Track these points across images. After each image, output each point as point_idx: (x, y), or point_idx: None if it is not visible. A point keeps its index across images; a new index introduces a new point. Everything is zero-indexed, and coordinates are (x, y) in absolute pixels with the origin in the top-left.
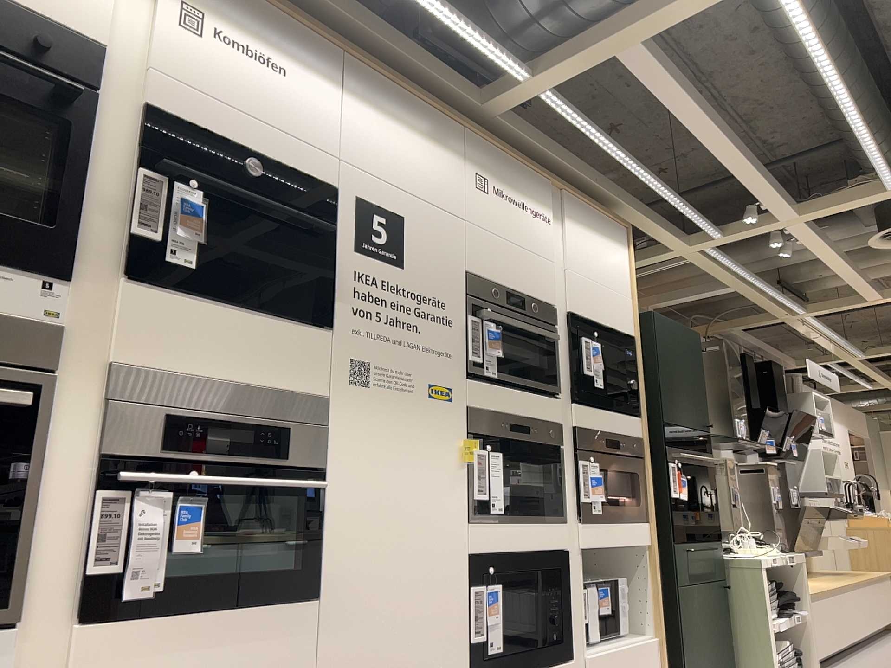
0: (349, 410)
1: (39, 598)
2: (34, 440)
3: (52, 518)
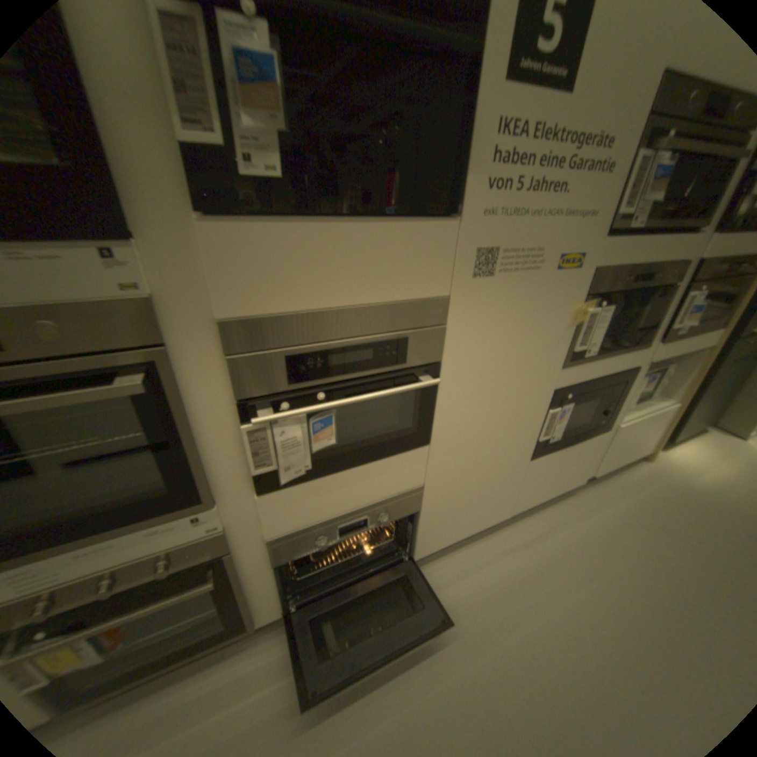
0: (469, 303)
1: (225, 487)
2: (170, 404)
3: (214, 445)
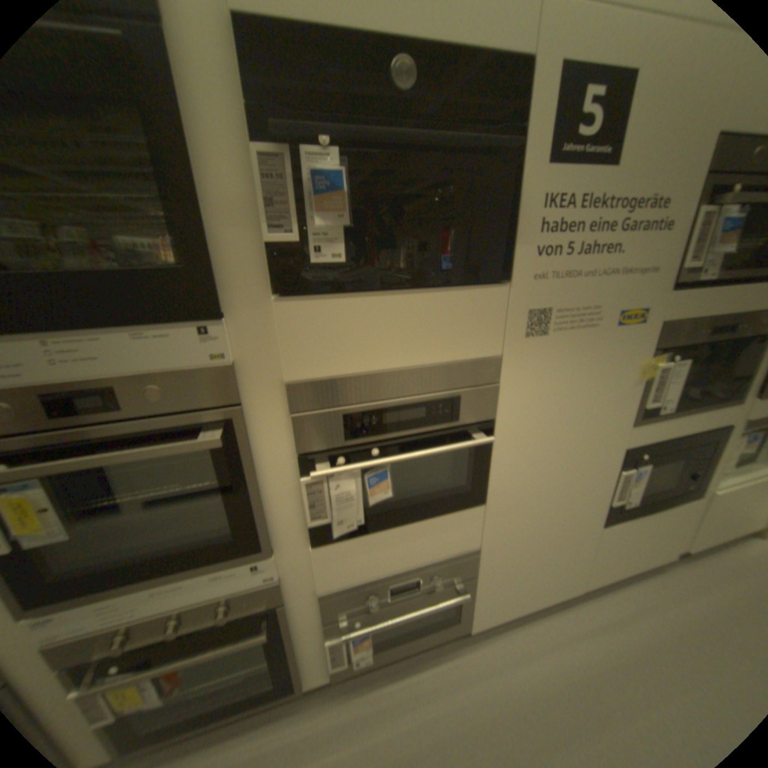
0: (523, 363)
1: (283, 538)
2: (242, 458)
3: (276, 497)
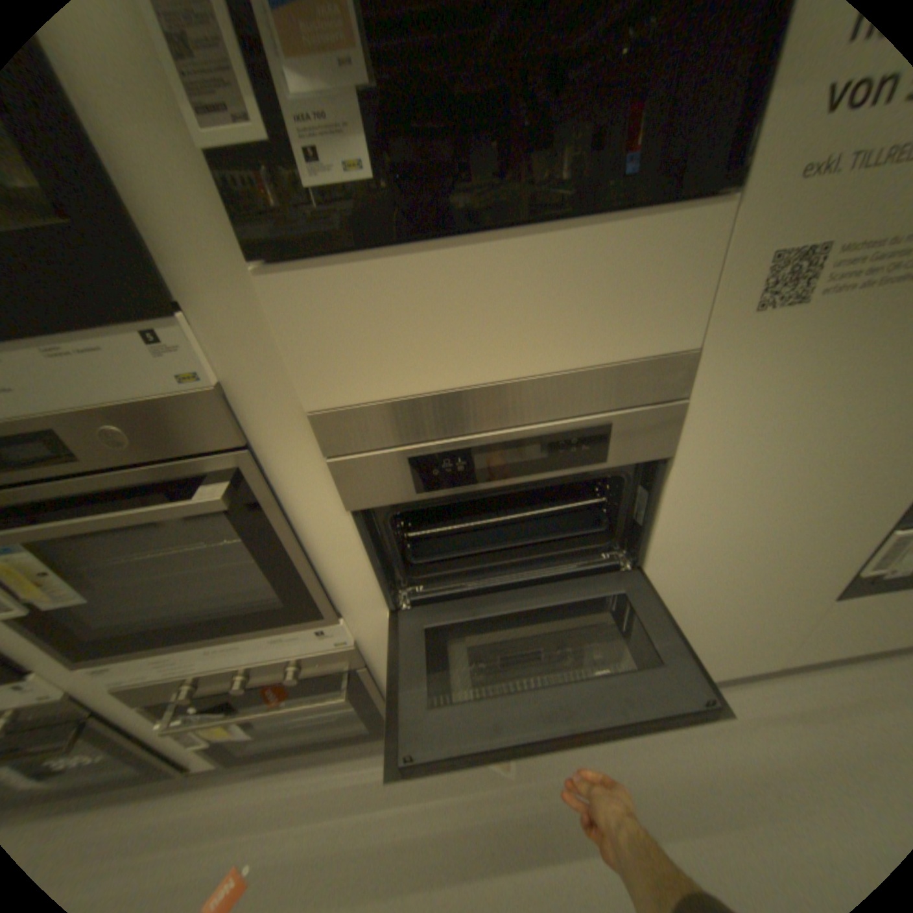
0: (745, 359)
1: (352, 602)
2: (269, 515)
3: (331, 558)
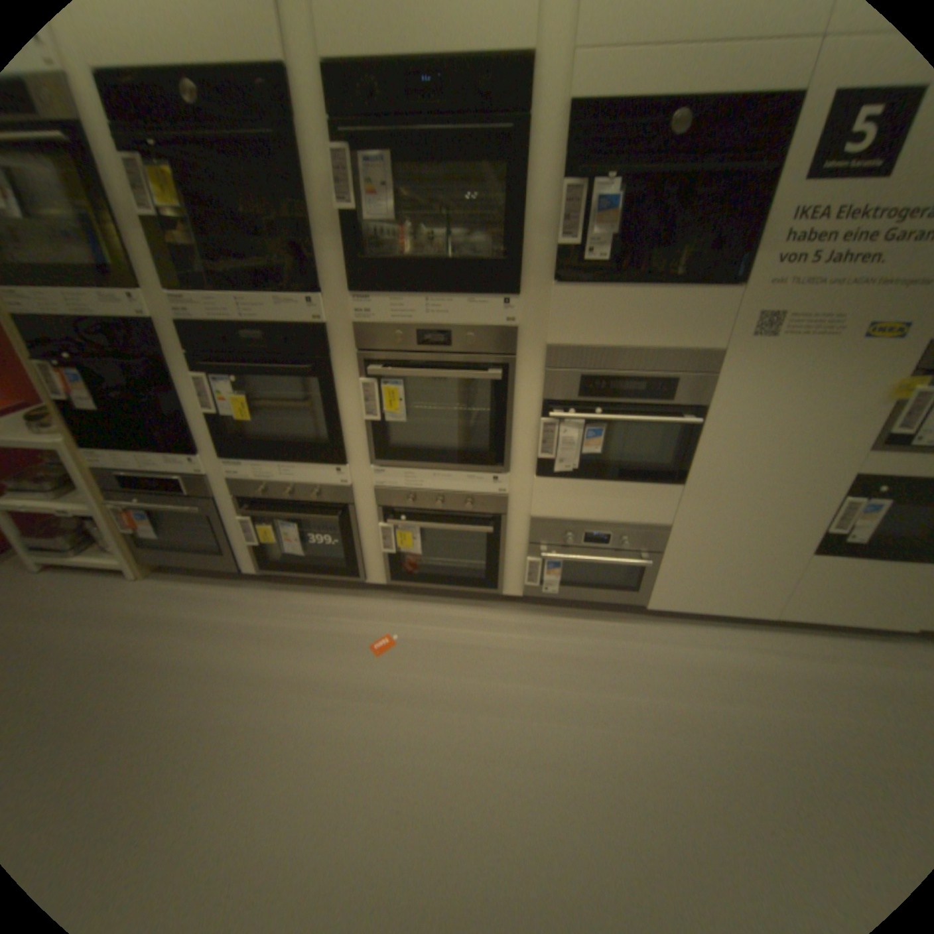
0: (746, 359)
1: (518, 462)
2: (508, 393)
3: (521, 429)
